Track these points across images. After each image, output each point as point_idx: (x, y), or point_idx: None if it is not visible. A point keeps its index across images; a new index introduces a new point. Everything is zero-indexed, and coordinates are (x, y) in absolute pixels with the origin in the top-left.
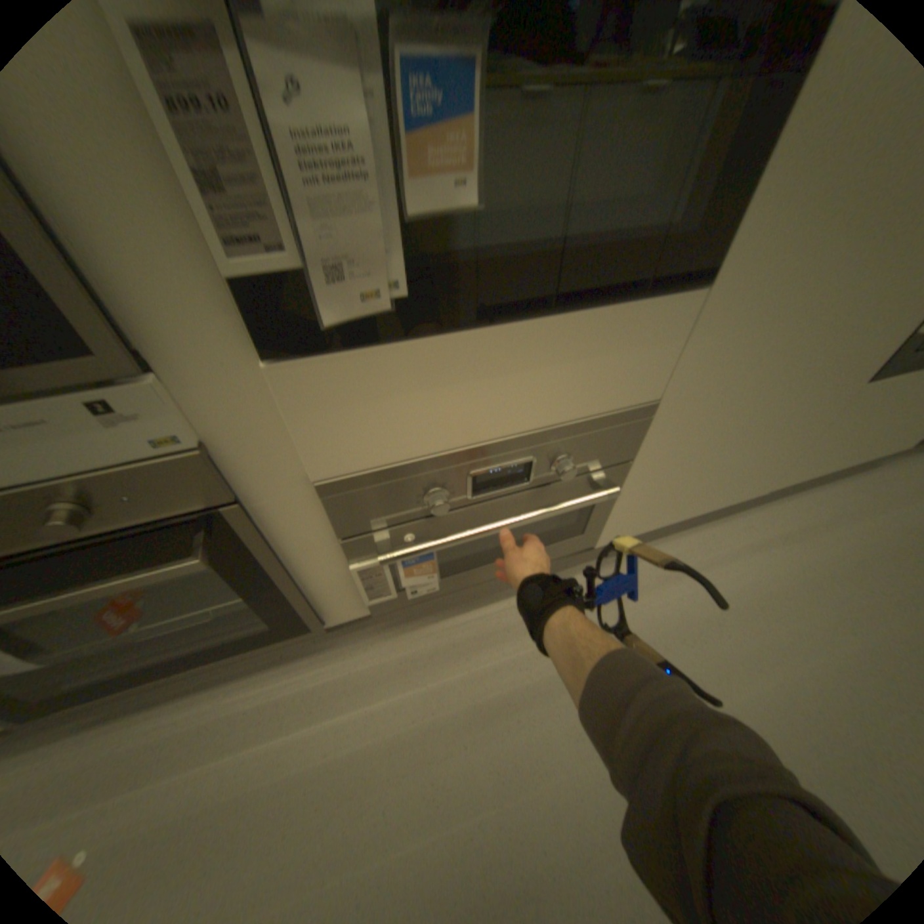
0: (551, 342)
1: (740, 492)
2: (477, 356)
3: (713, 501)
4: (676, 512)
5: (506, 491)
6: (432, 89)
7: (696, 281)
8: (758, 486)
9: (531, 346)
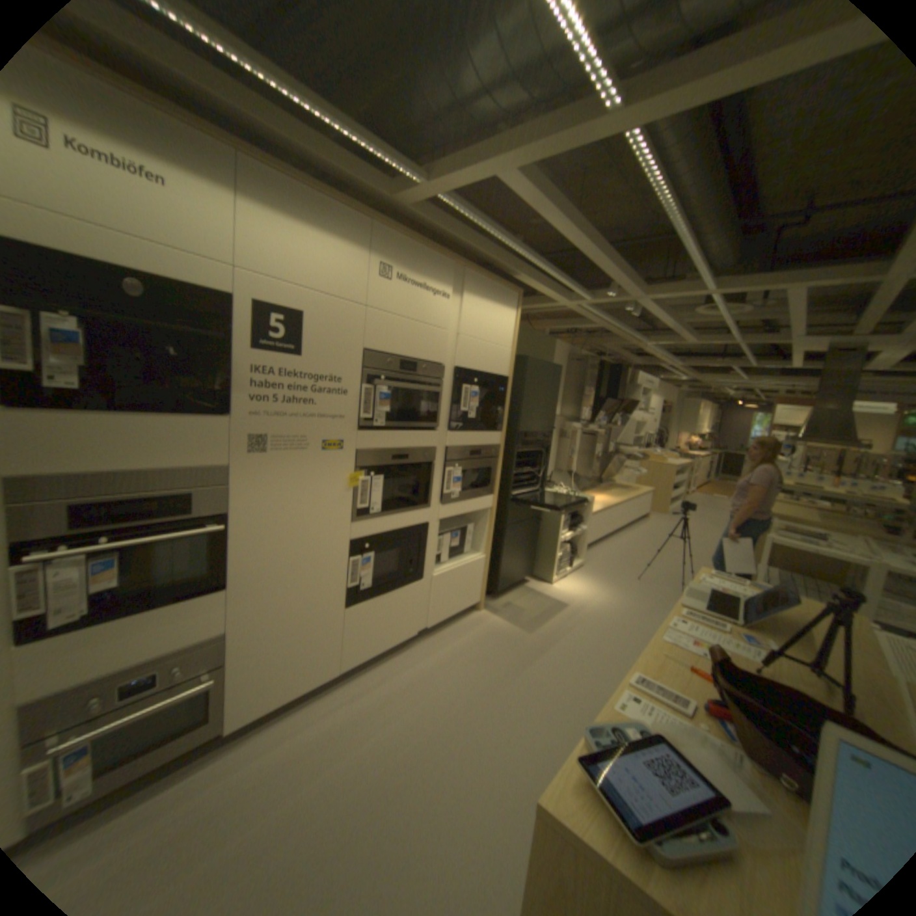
0: (156, 620)
1: (315, 678)
2: (119, 630)
3: (299, 686)
4: (275, 698)
5: (143, 697)
6: (102, 565)
7: (218, 590)
8: (326, 672)
9: (146, 622)
